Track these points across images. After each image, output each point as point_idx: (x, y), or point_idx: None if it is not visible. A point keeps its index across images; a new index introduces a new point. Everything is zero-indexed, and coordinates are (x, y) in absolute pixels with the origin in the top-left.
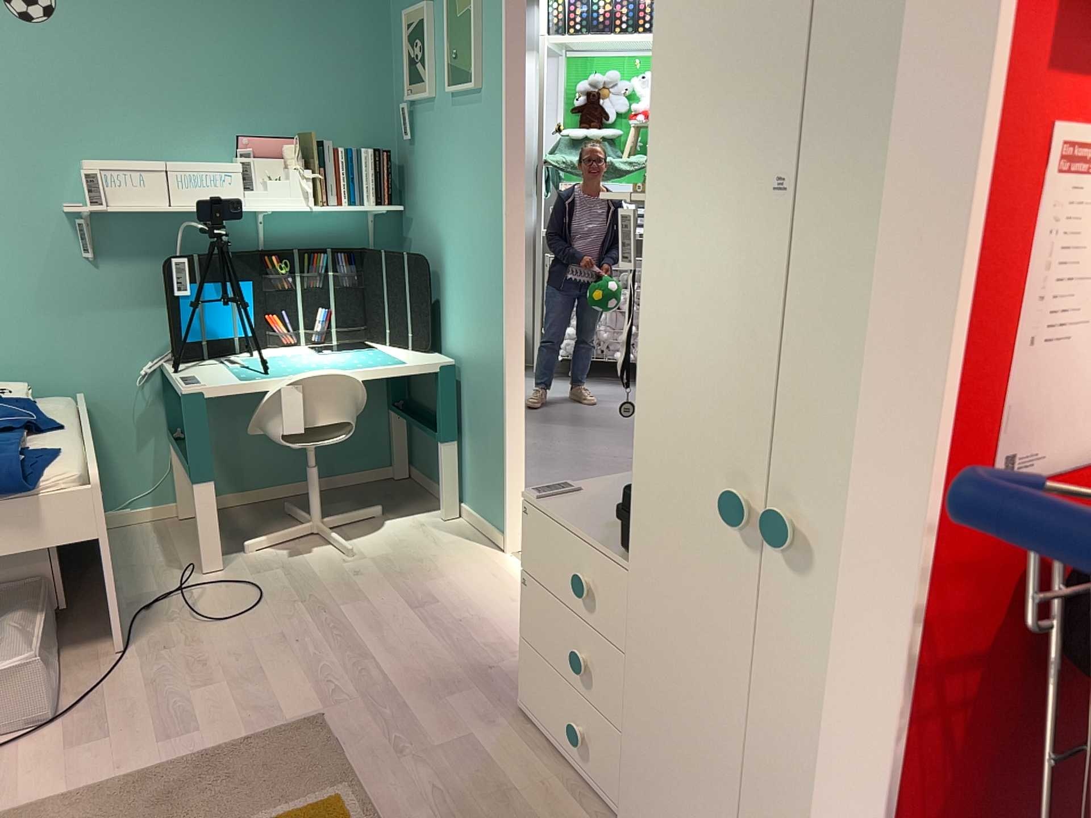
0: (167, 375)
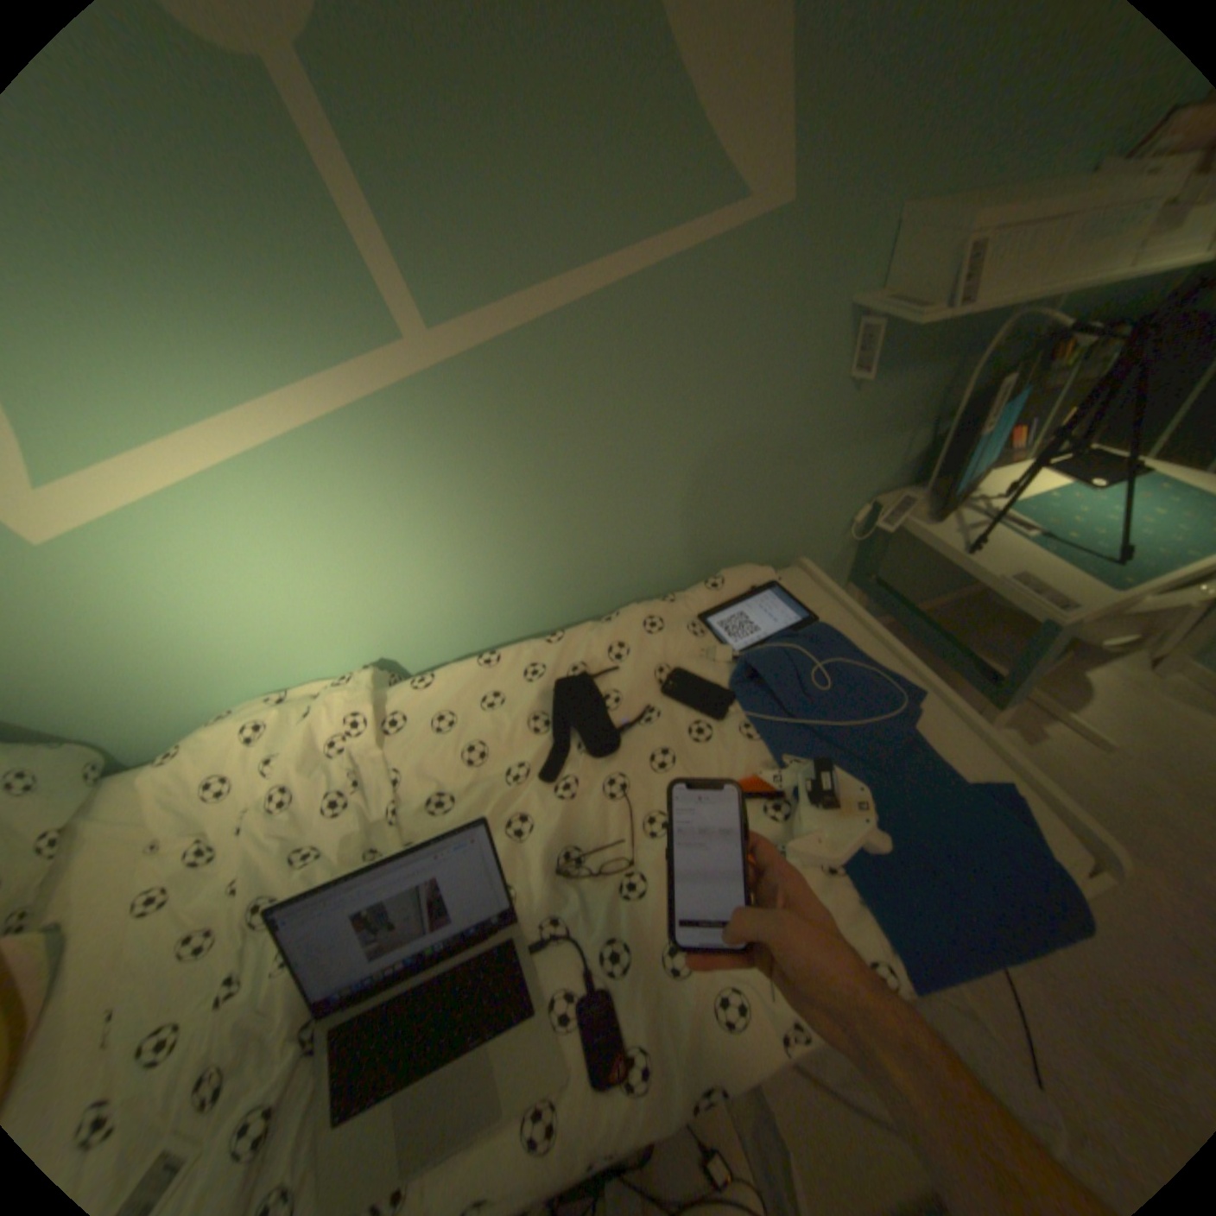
0: (885, 519)
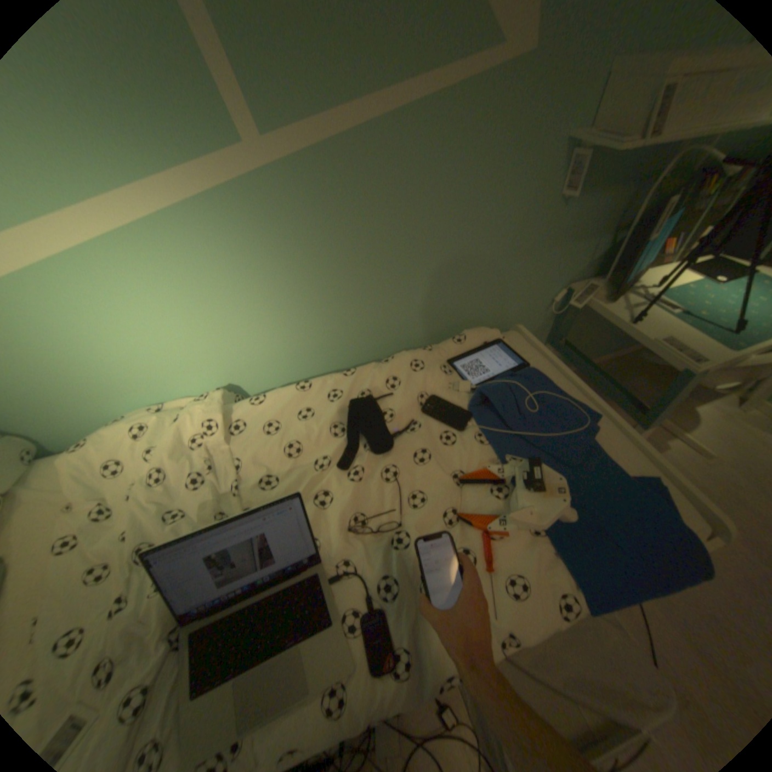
0: (575, 300)
